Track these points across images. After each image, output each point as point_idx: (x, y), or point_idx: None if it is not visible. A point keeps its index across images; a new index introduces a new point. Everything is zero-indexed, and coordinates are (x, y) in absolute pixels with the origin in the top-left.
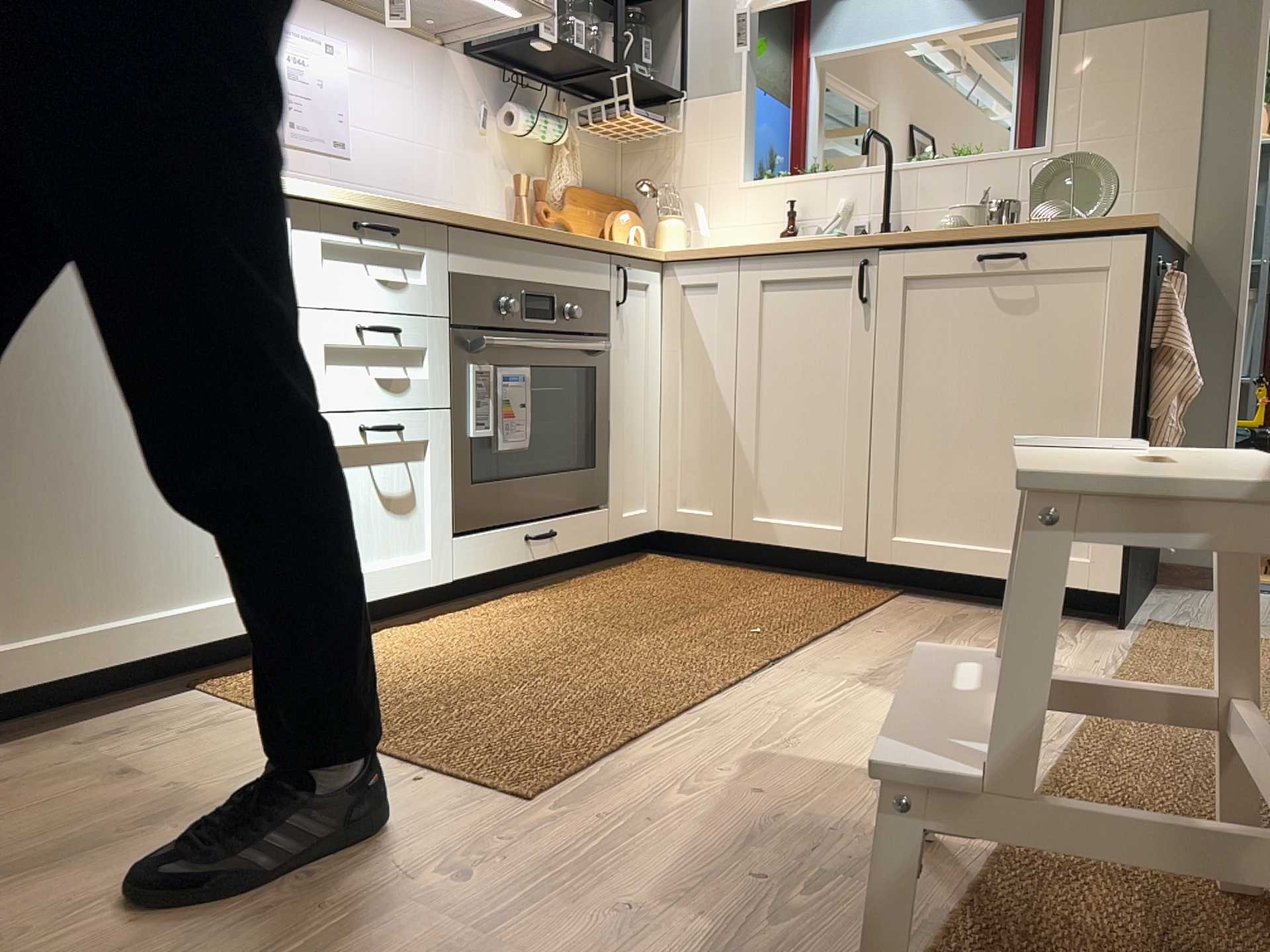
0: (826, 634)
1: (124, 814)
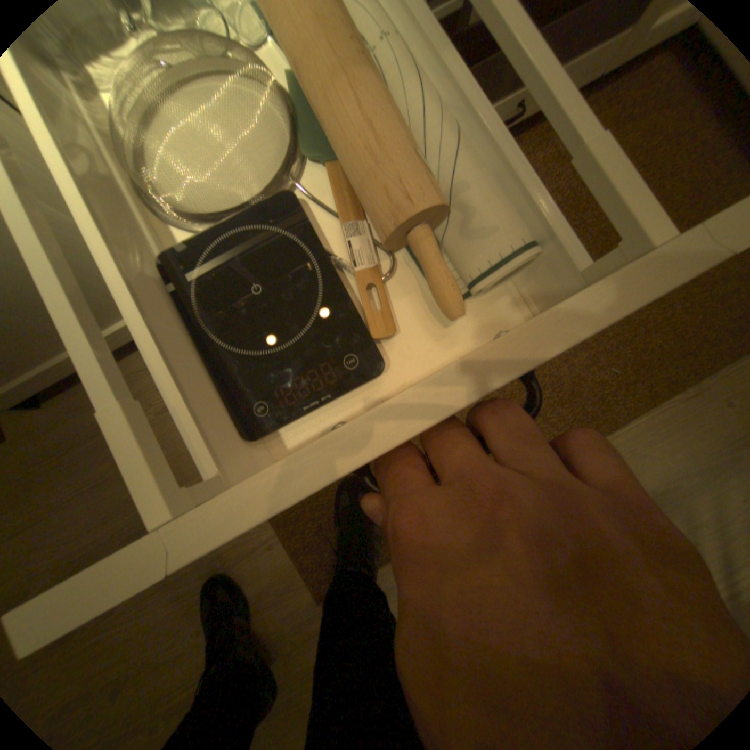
0: (660, 405)
1: (124, 515)
